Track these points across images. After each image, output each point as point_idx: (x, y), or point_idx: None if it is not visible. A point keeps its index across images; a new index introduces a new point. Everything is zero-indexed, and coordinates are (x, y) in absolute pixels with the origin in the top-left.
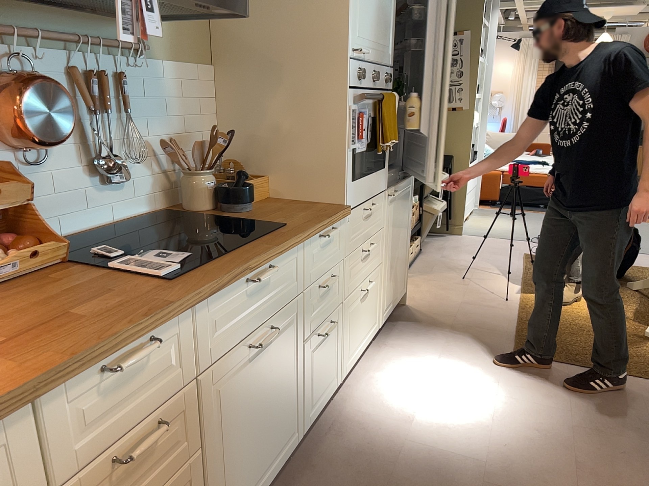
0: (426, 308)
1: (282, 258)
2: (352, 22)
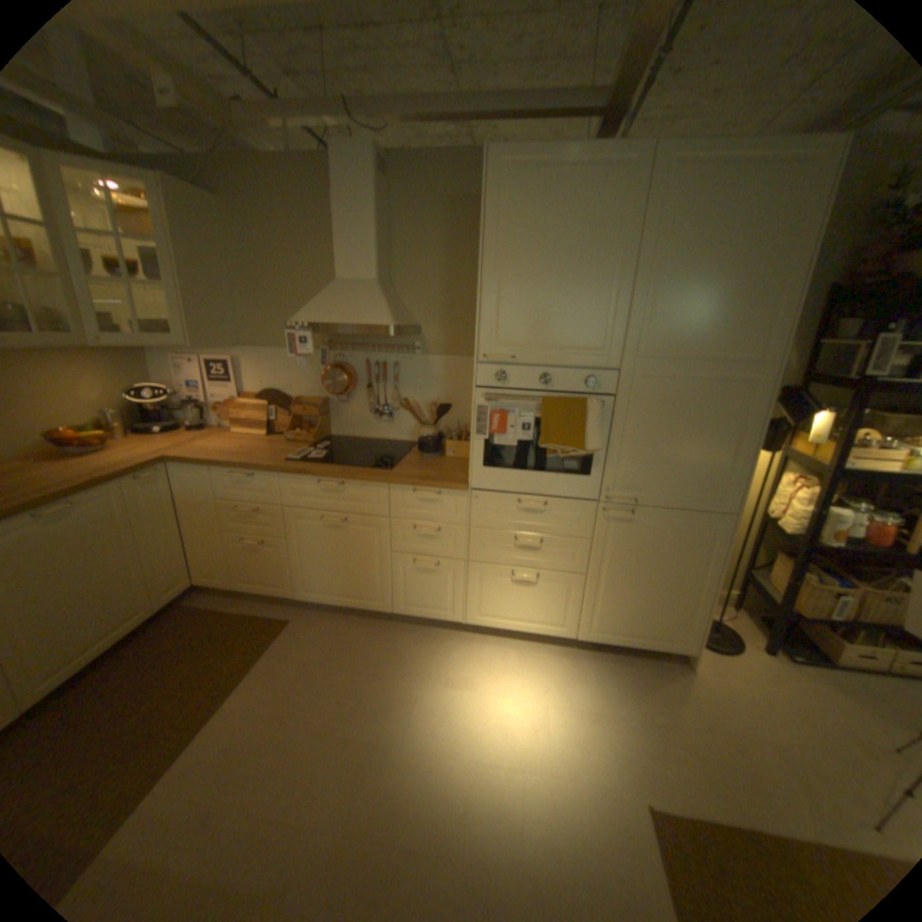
0: (710, 697)
1: (359, 485)
2: (479, 332)
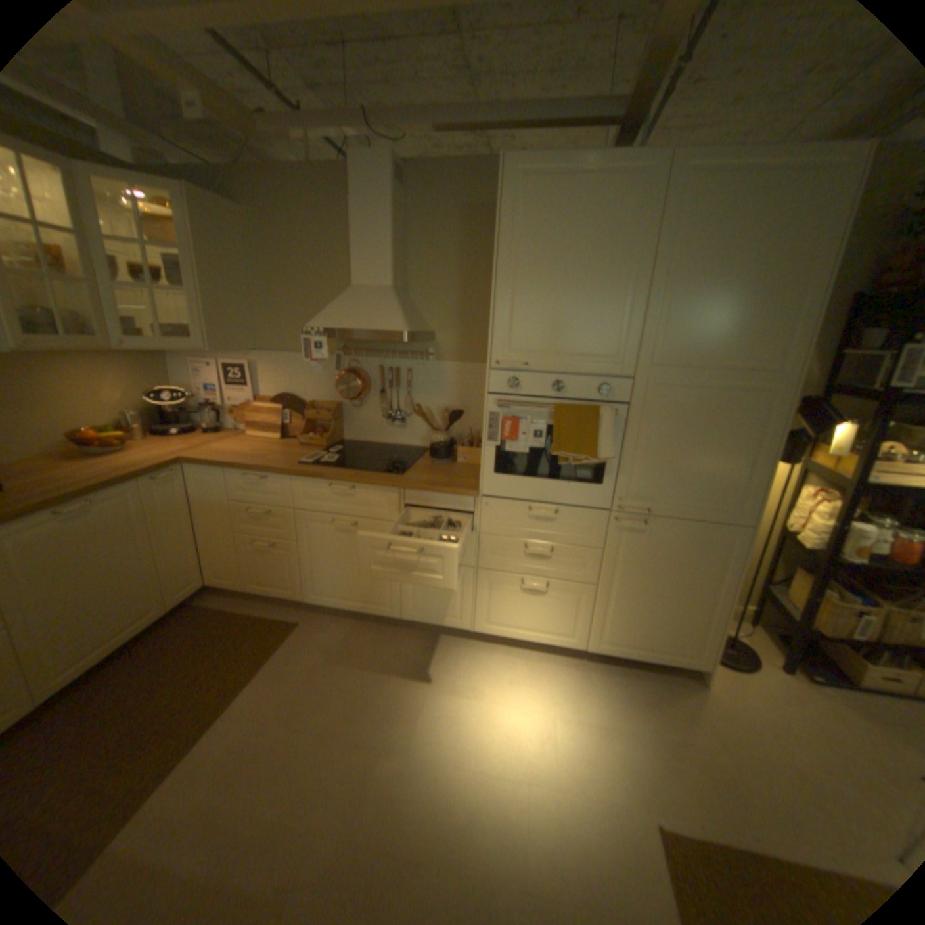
0: (724, 715)
1: (370, 489)
2: (492, 338)
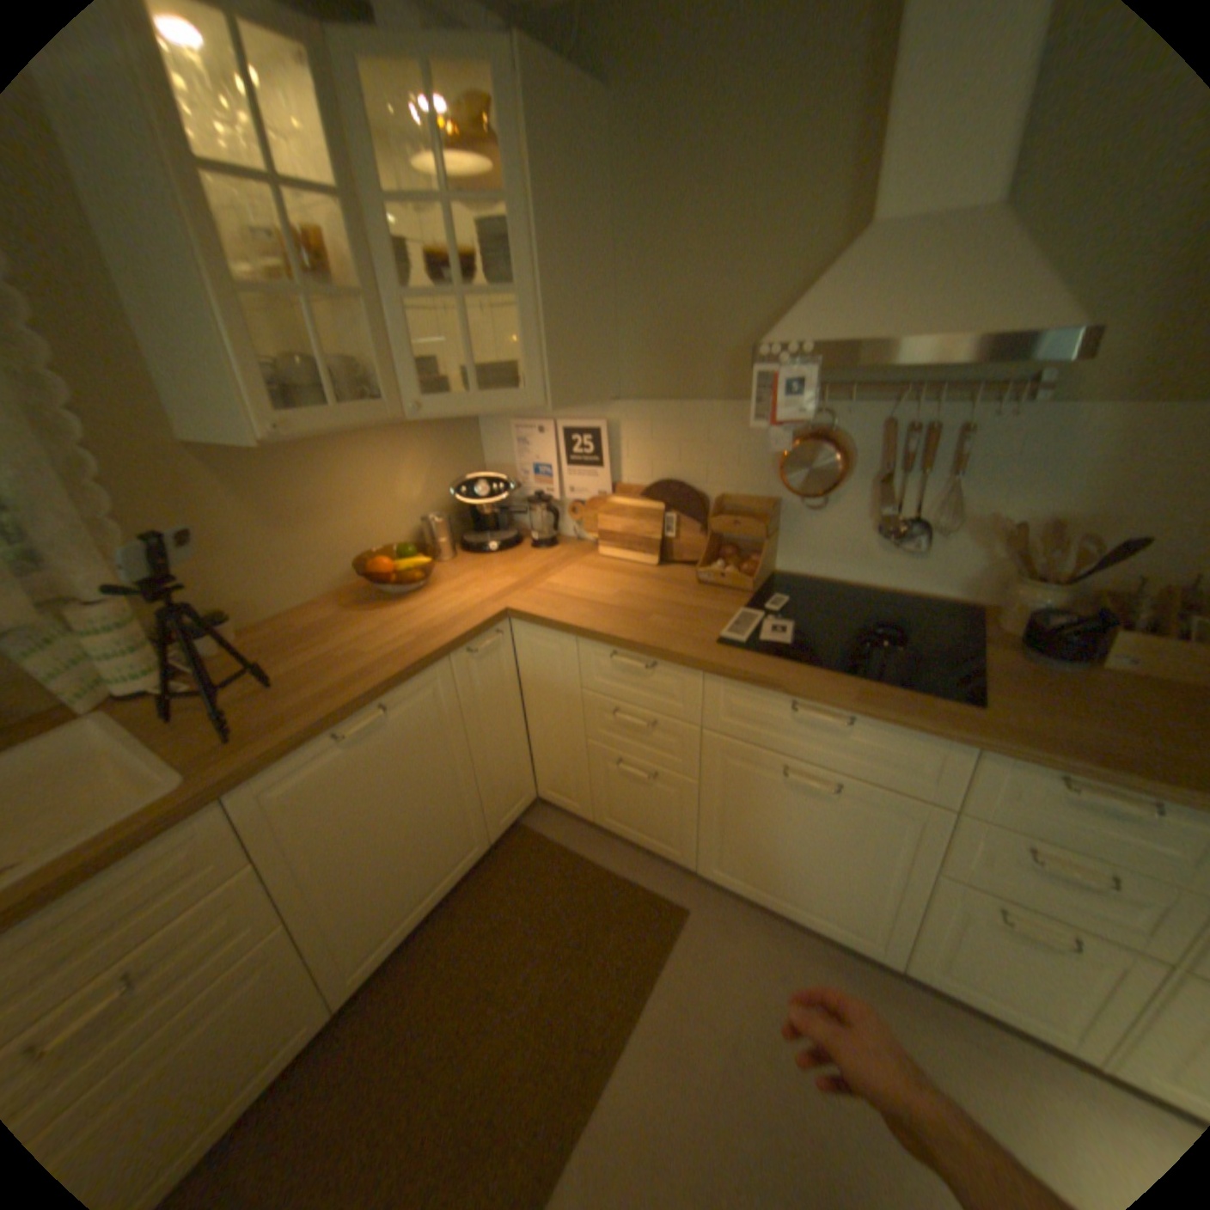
0: None
1: (897, 730)
2: None
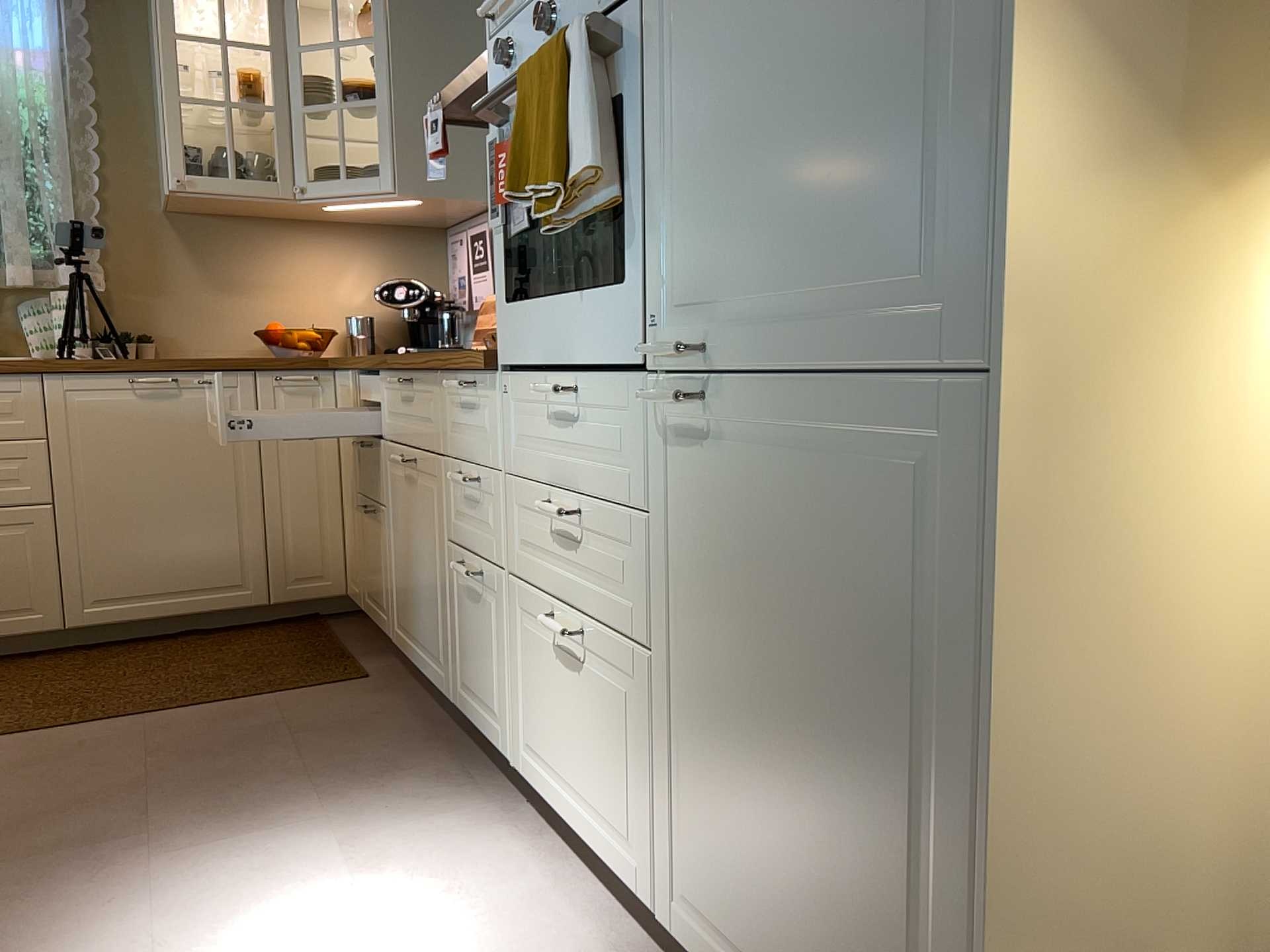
0: None
1: (420, 379)
2: None
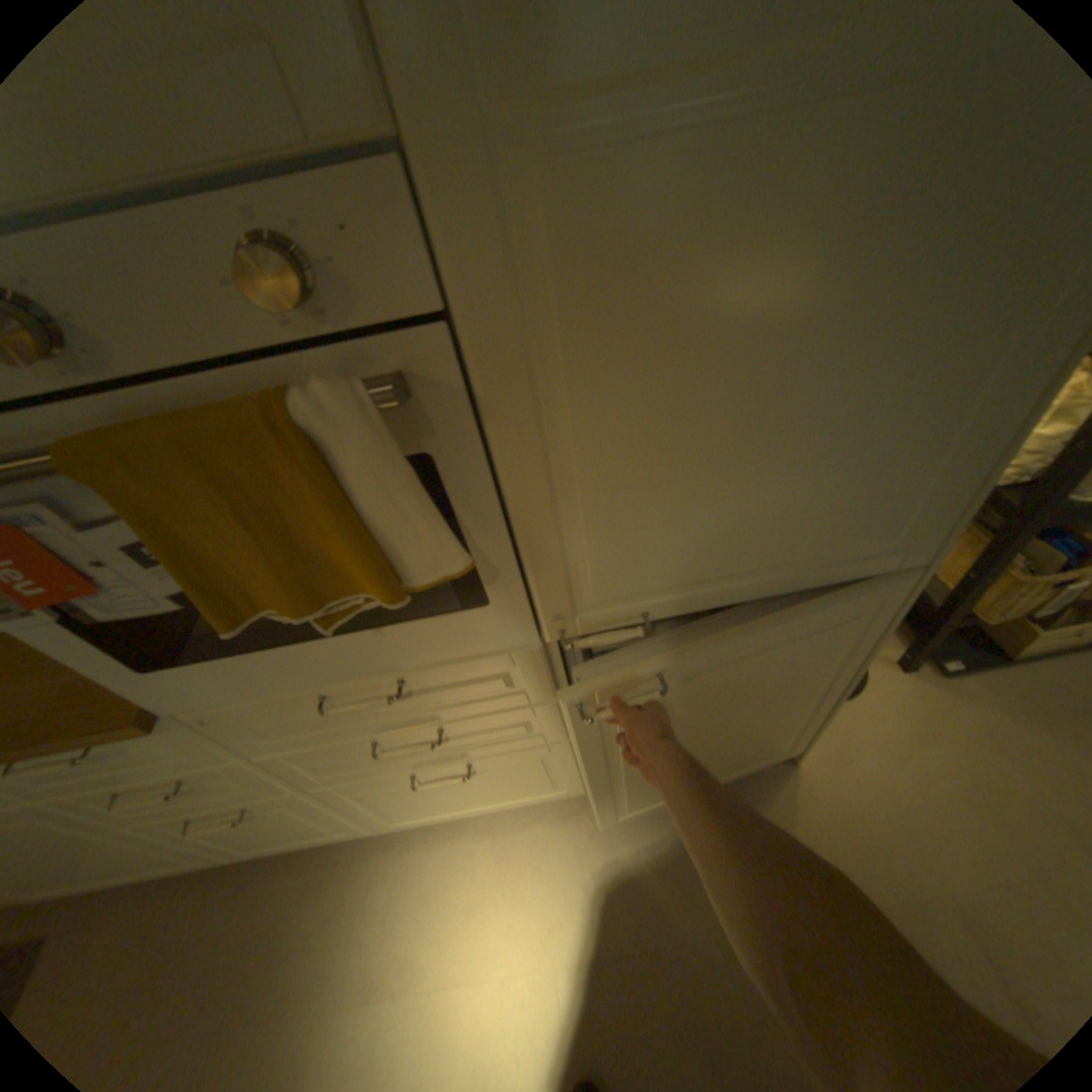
0: (827, 819)
1: None
2: None
